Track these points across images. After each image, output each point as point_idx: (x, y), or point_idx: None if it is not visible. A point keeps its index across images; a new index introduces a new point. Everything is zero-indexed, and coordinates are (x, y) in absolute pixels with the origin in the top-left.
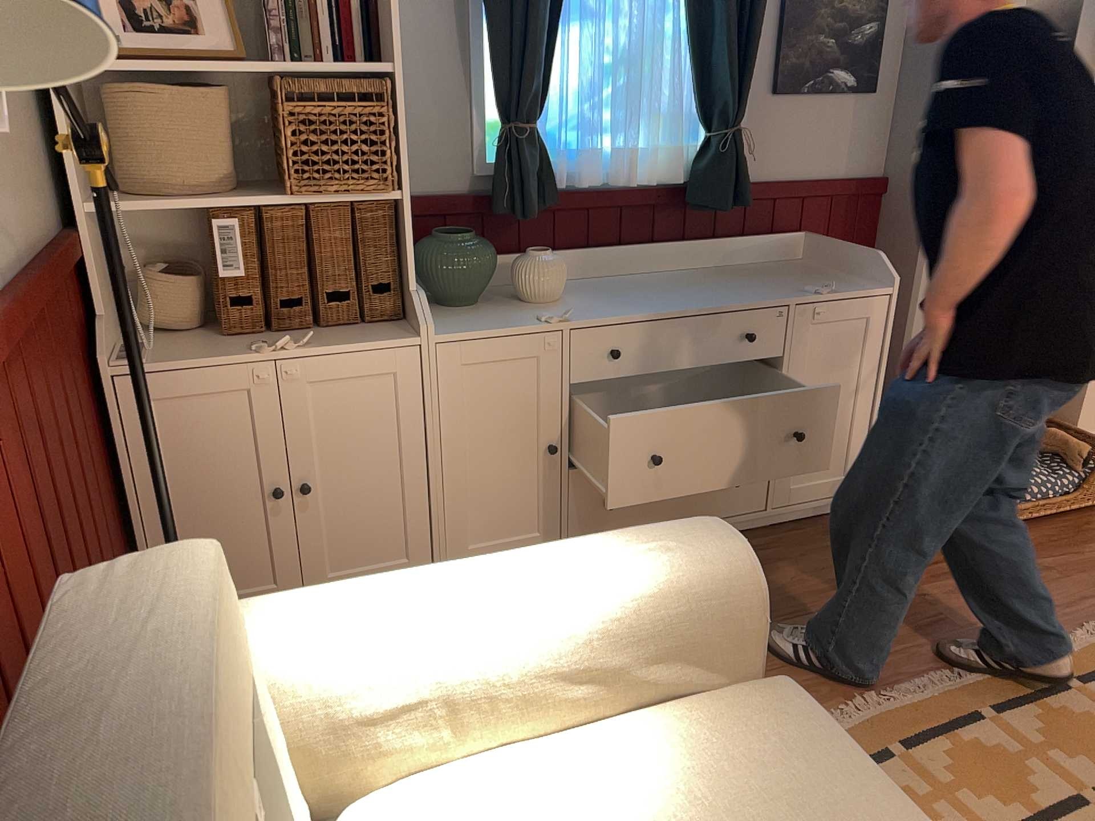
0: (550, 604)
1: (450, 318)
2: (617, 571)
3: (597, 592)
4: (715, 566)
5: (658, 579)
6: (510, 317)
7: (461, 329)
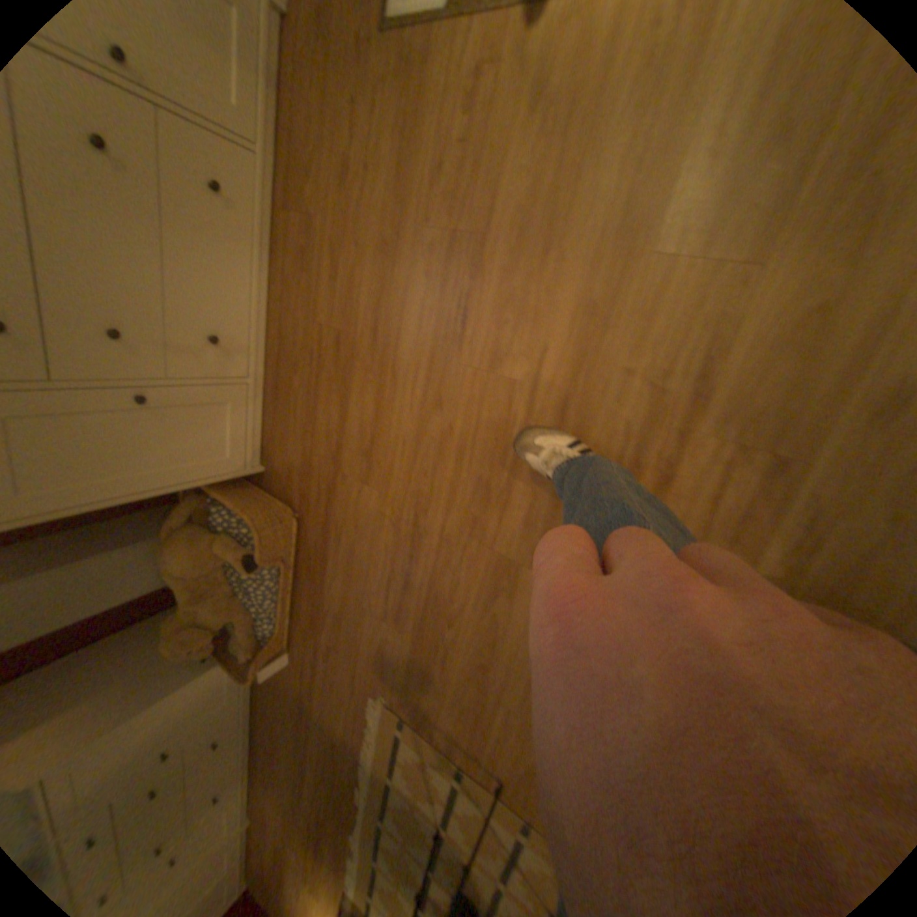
0: None
1: None
2: None
3: None
4: None
5: None
6: None
7: None
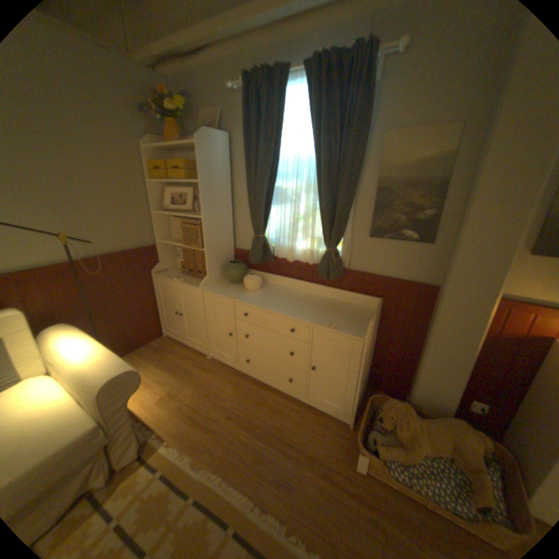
0: (72, 362)
1: (220, 286)
2: (88, 366)
3: (78, 367)
4: (96, 381)
5: (87, 374)
6: (229, 291)
7: (212, 290)
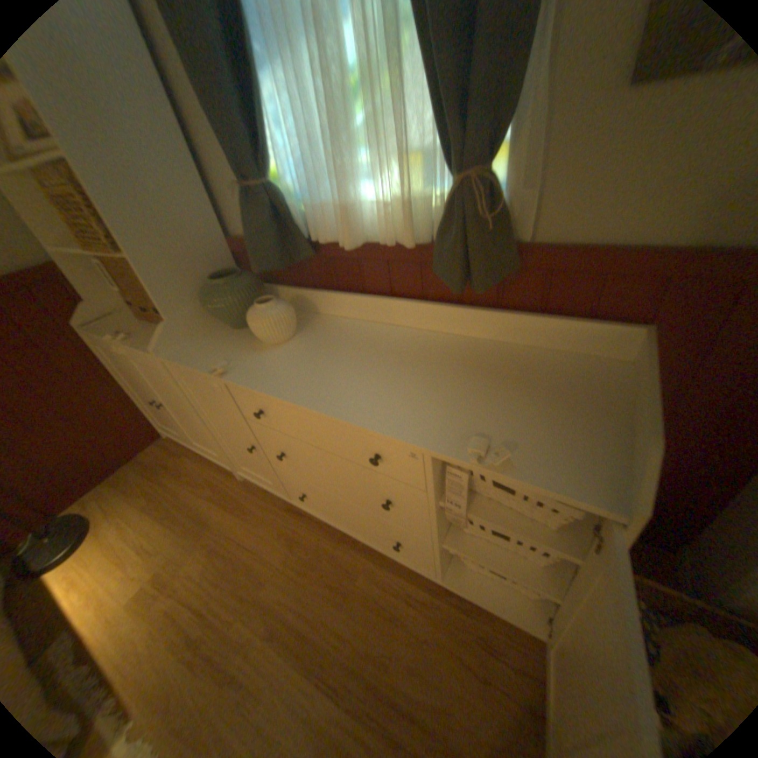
0: None
1: (205, 339)
2: None
3: None
4: None
5: None
6: (221, 353)
7: (182, 354)
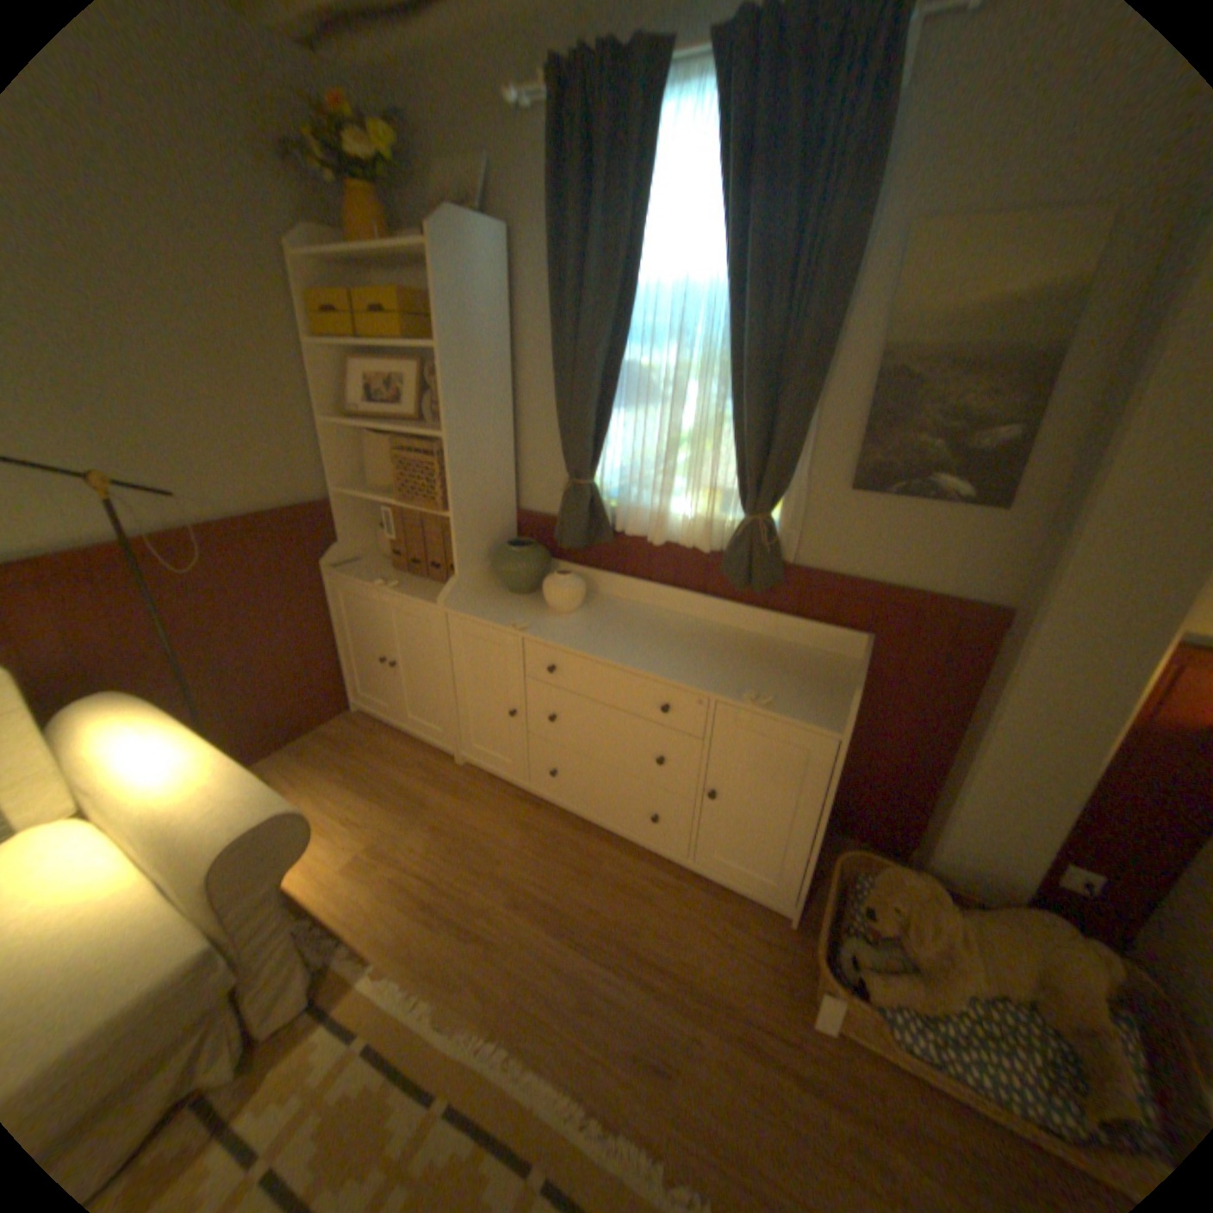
0: (144, 792)
1: (487, 600)
2: (182, 800)
3: (159, 804)
4: (205, 840)
5: (180, 821)
6: (511, 613)
7: (470, 609)
